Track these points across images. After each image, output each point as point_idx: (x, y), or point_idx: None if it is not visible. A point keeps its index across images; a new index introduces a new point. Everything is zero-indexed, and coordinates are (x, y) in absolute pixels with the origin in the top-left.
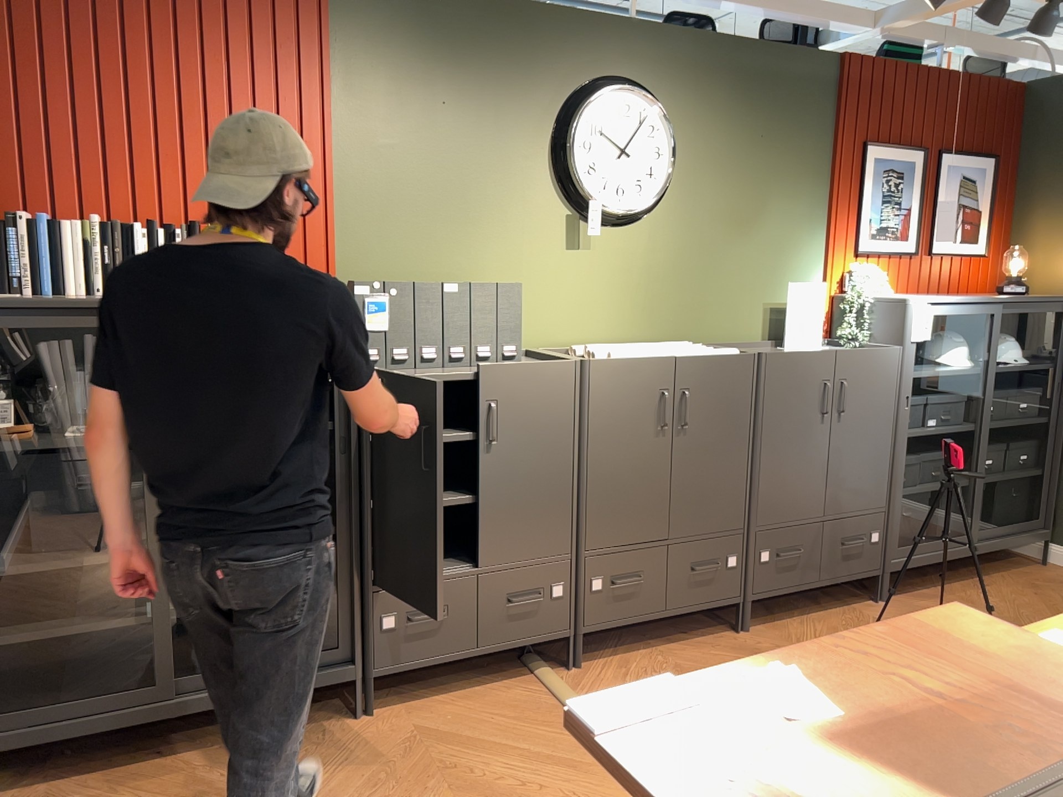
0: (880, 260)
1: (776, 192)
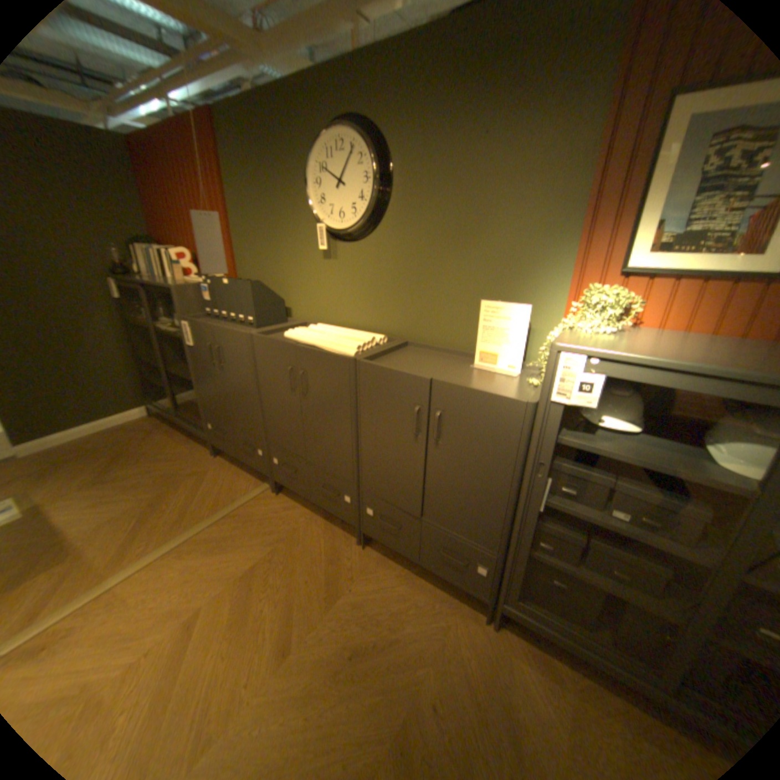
0: (681, 283)
1: (503, 196)
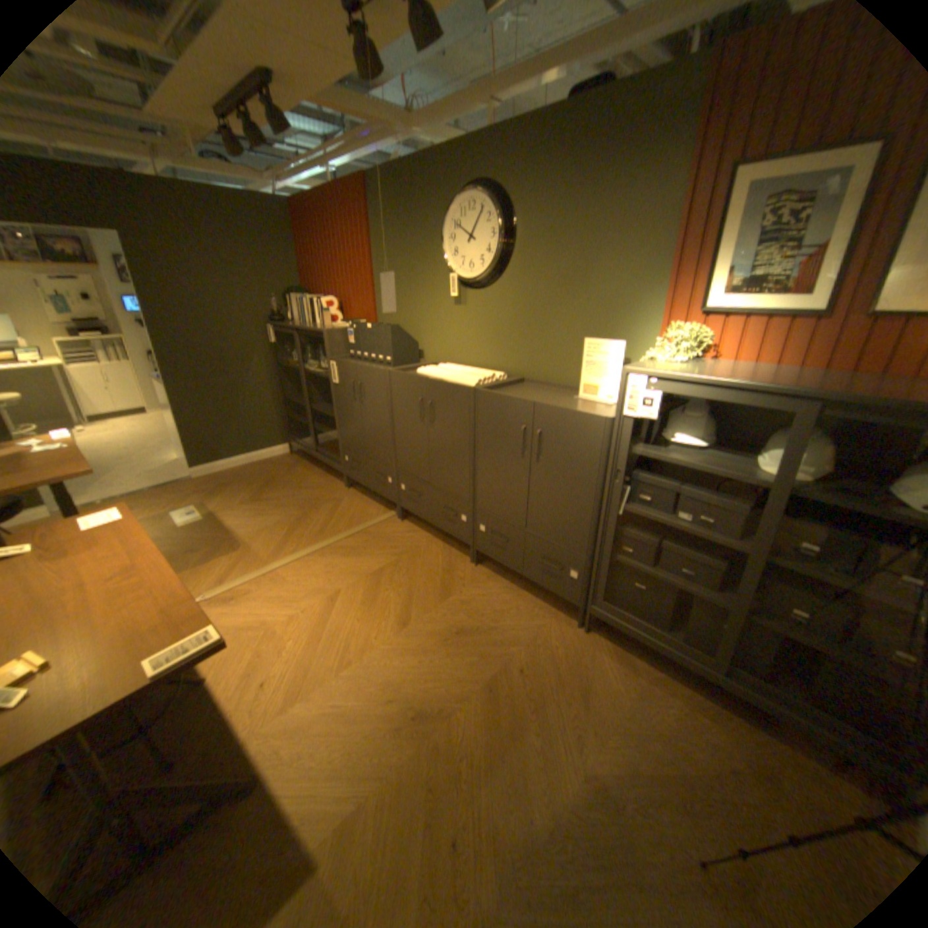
0: (751, 320)
1: (607, 248)
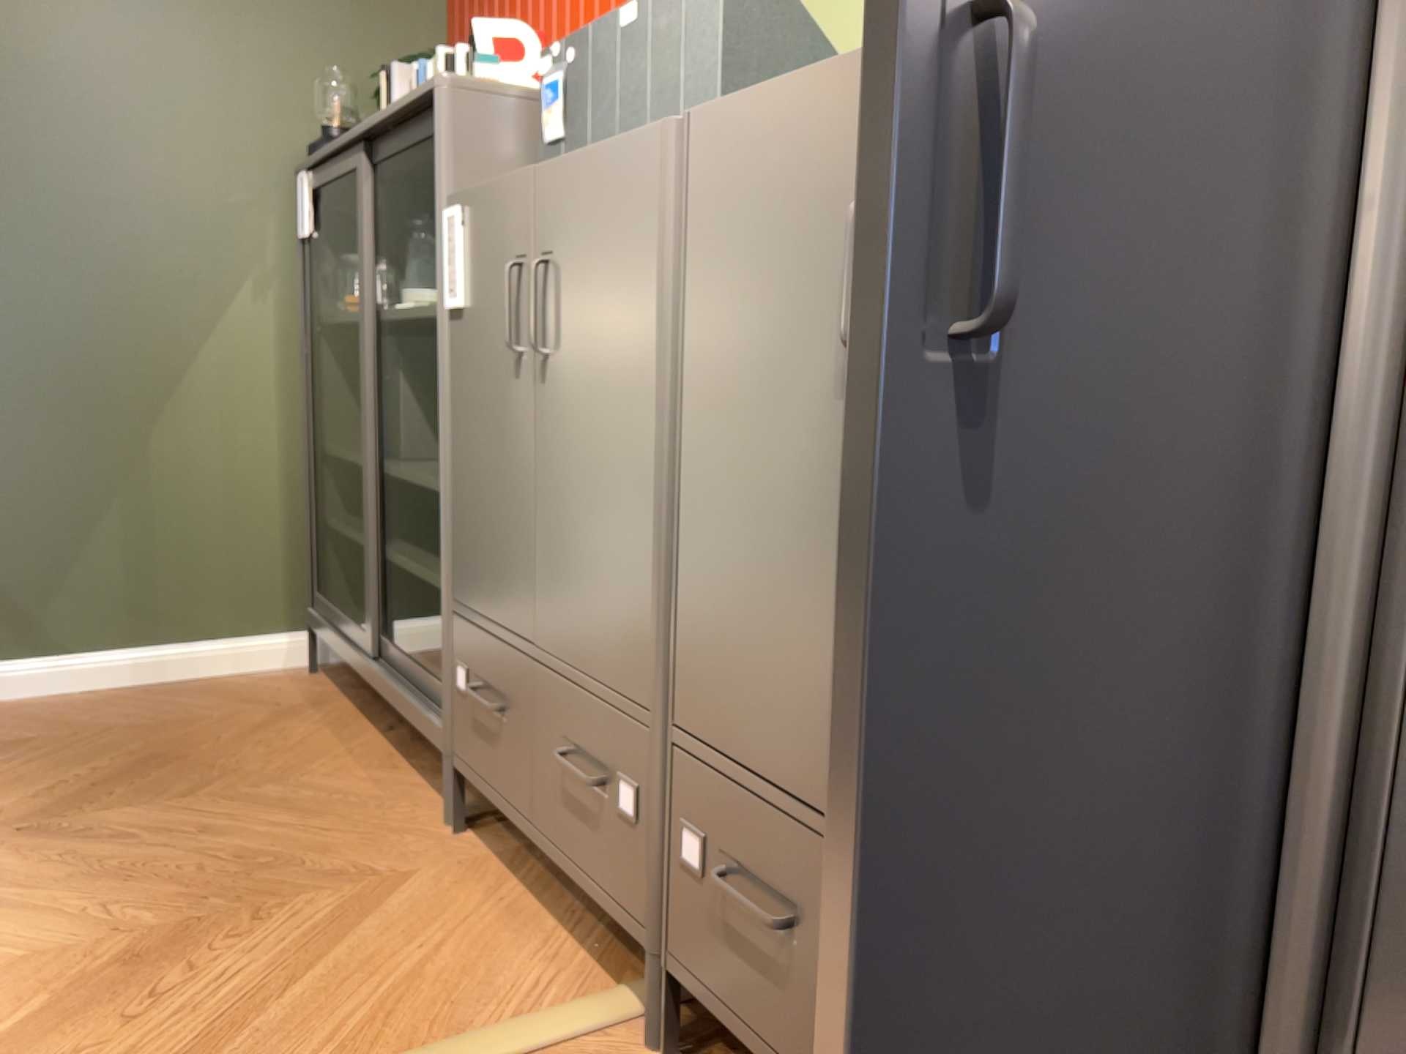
0: None
1: None
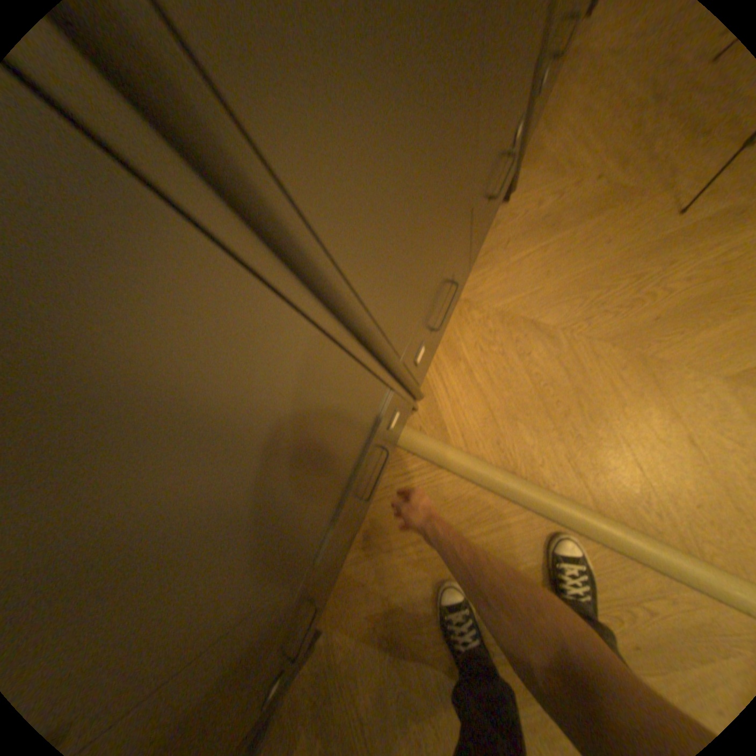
0: None
1: None
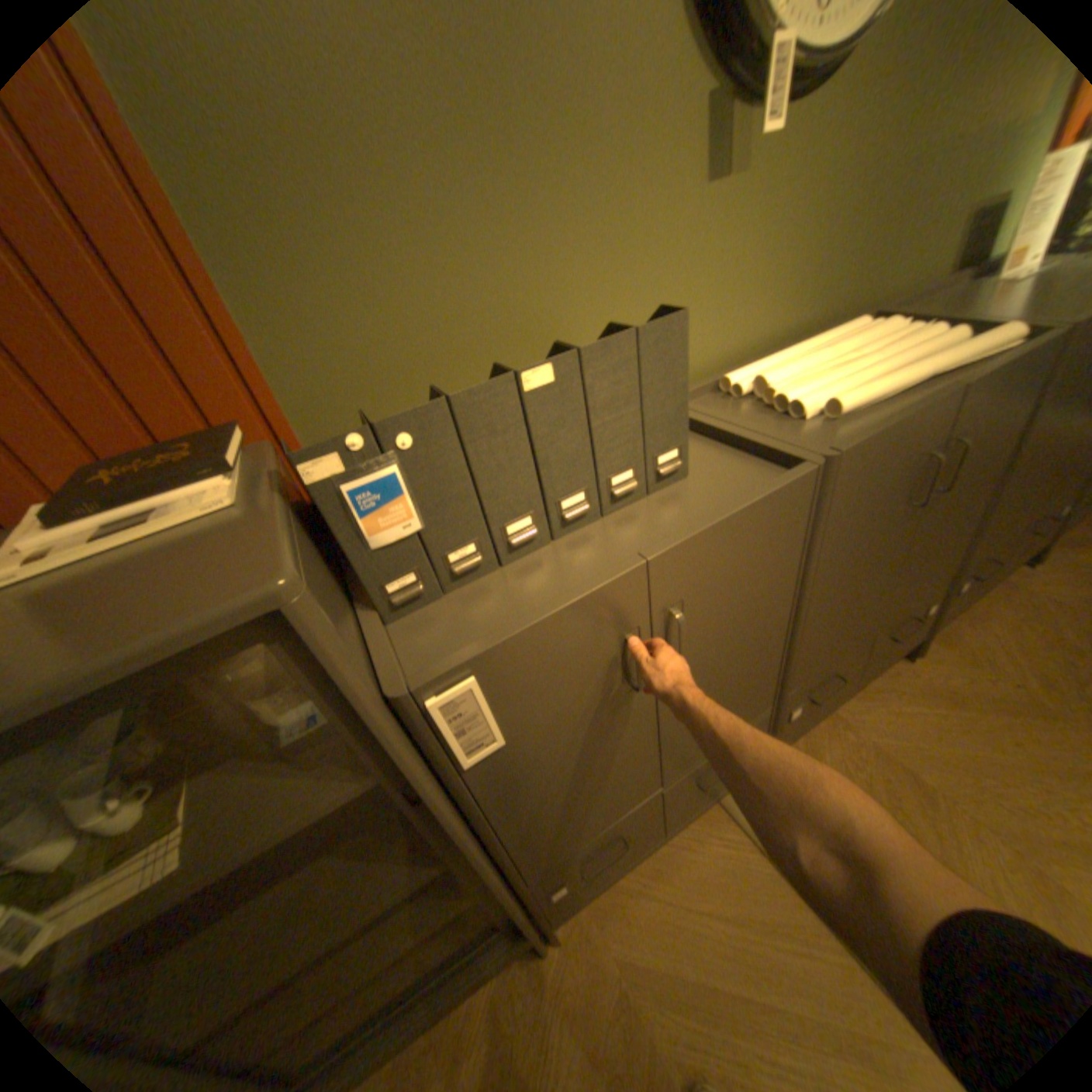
0: None
1: None
